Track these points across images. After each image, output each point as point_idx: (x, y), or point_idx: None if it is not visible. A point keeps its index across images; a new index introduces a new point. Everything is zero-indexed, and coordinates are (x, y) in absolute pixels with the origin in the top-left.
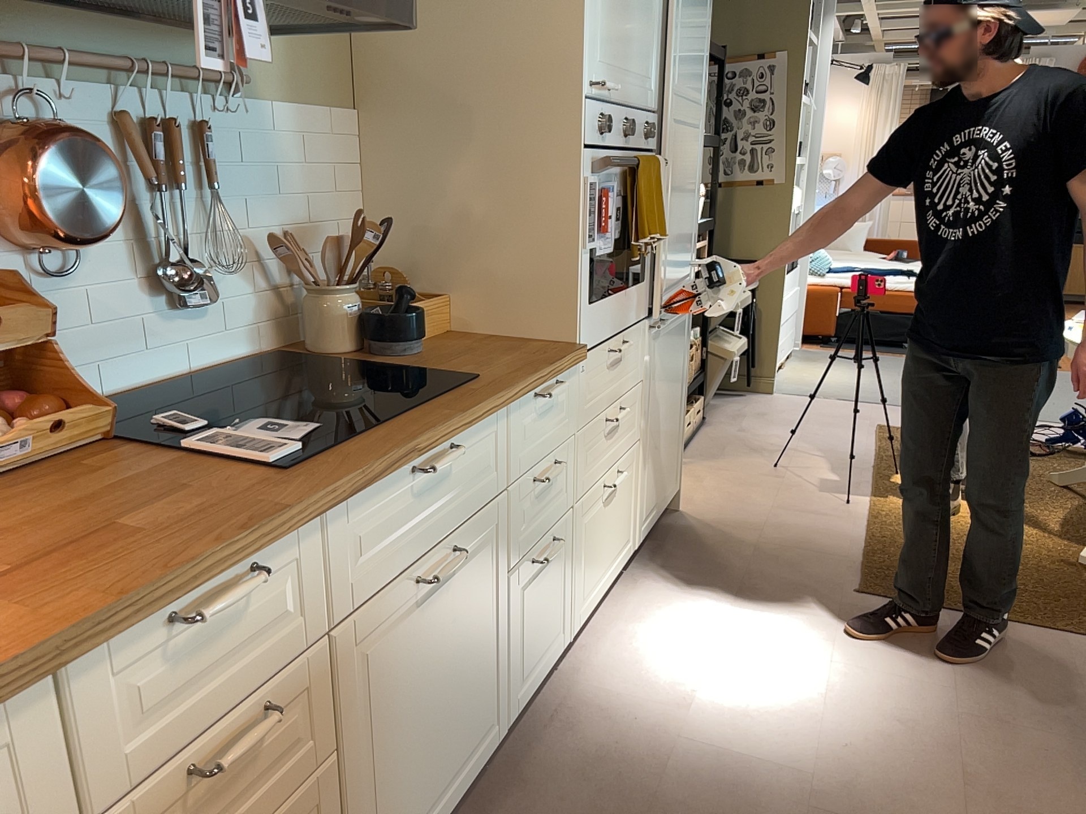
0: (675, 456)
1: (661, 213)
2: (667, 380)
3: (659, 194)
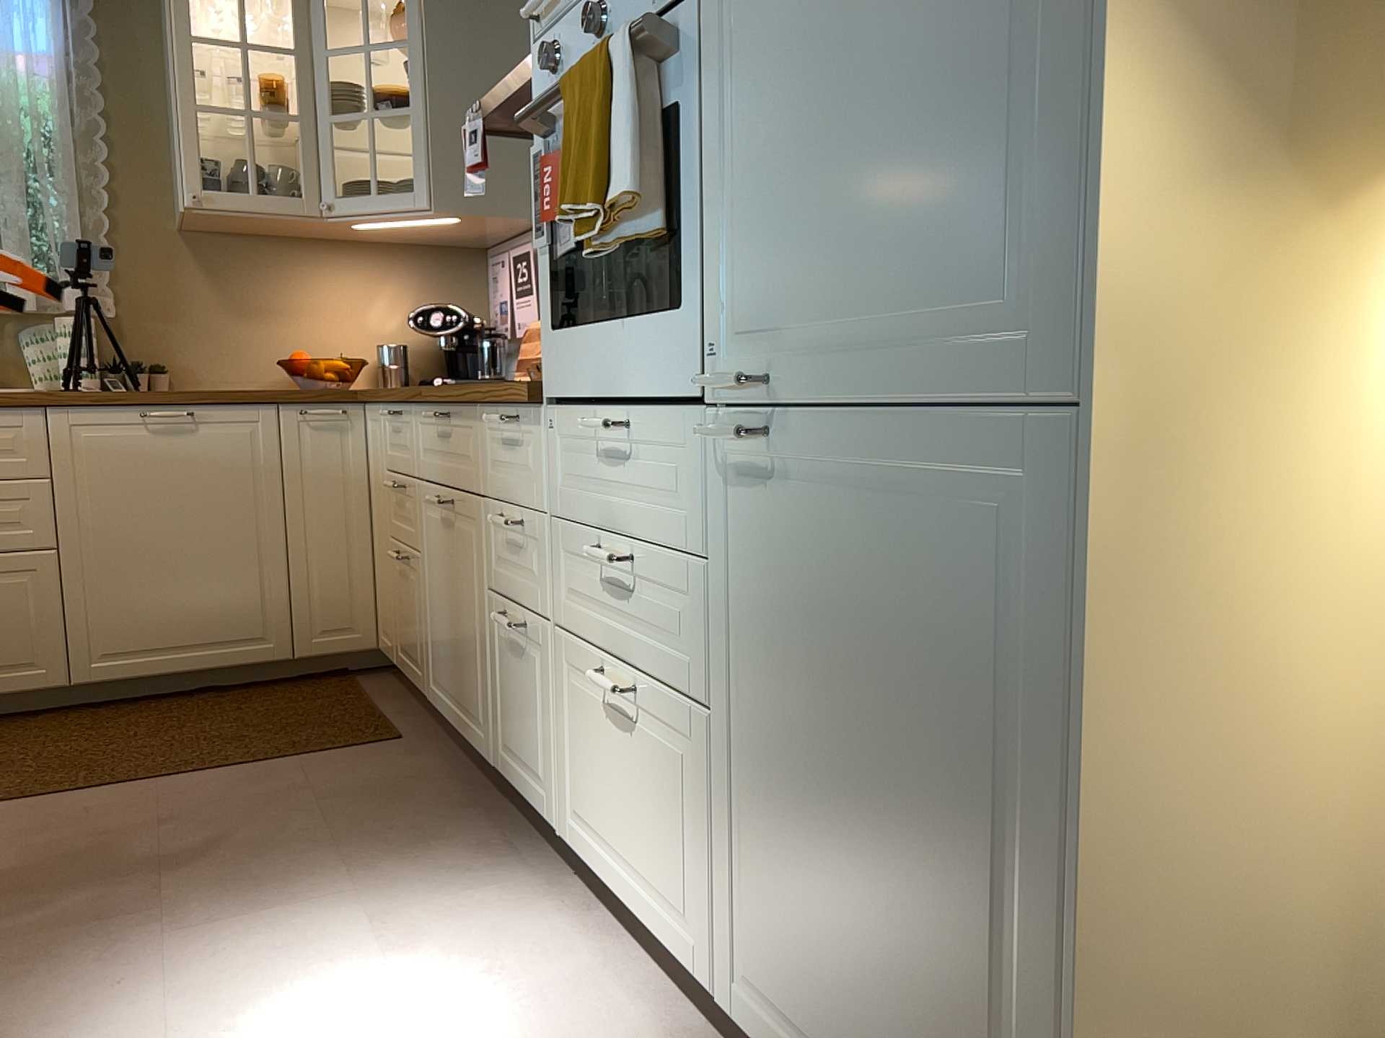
0: None
1: (603, 152)
2: (848, 674)
3: (604, 113)
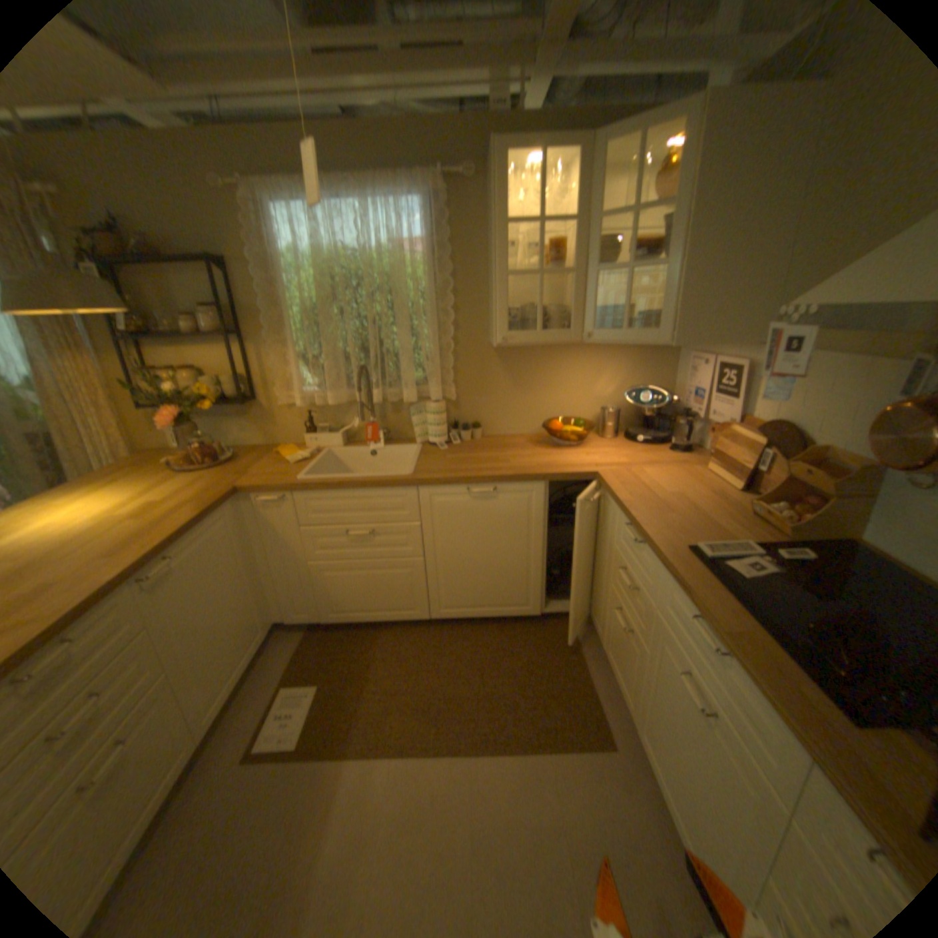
0: None
1: None
2: None
3: None
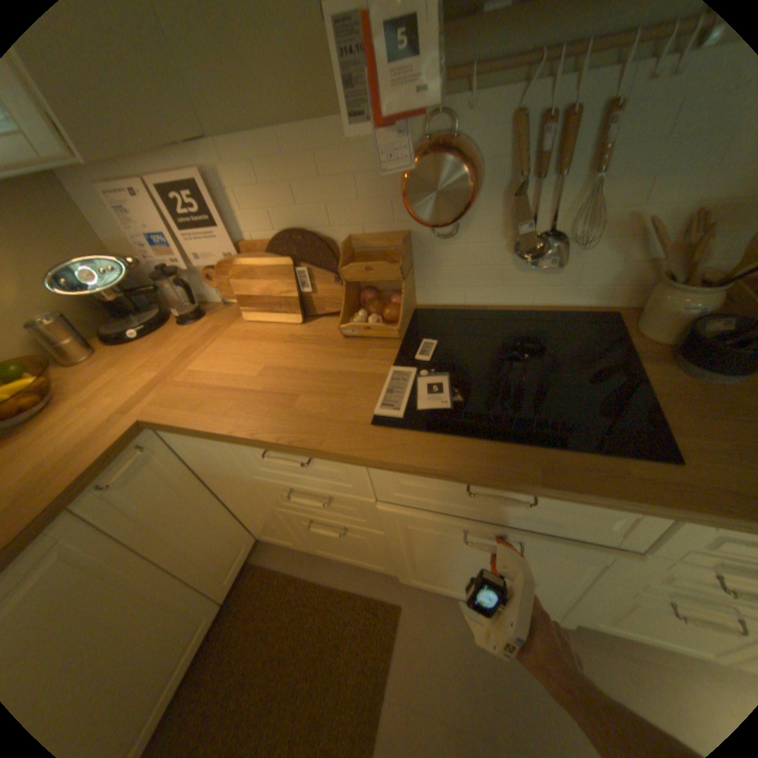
0: None
1: None
2: None
3: None
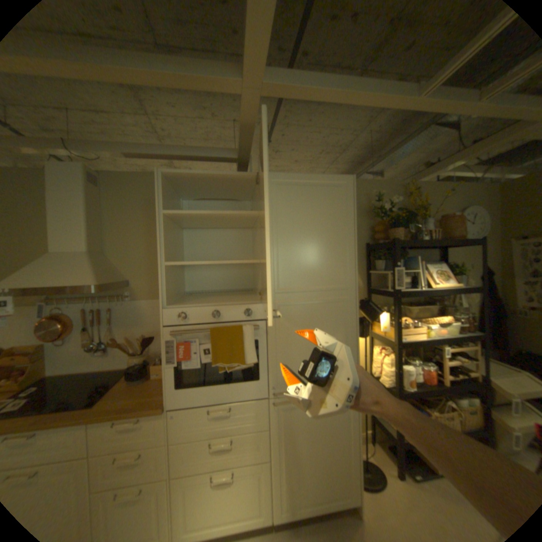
0: (344, 483)
1: (240, 352)
2: (313, 436)
3: (239, 344)
